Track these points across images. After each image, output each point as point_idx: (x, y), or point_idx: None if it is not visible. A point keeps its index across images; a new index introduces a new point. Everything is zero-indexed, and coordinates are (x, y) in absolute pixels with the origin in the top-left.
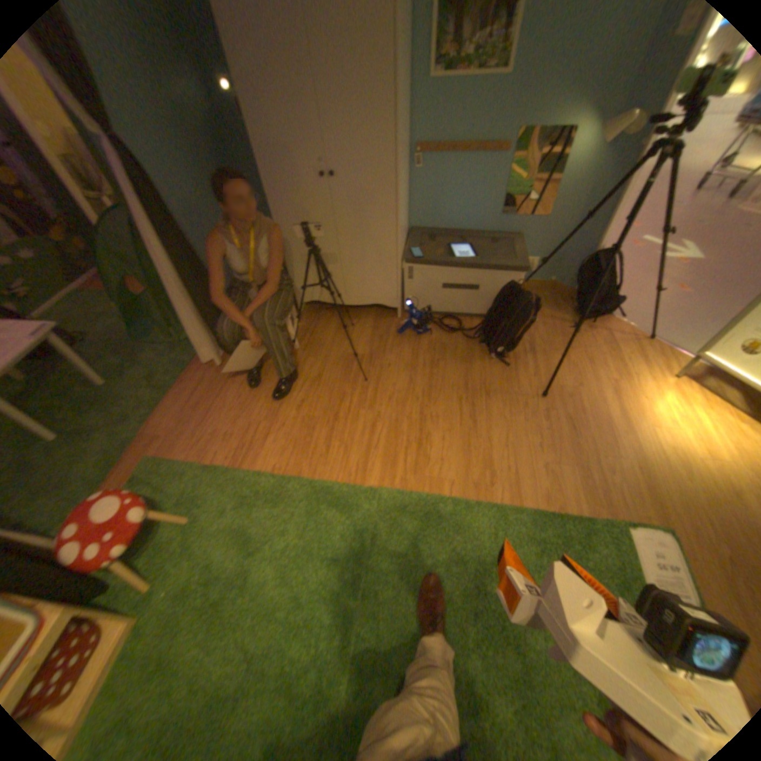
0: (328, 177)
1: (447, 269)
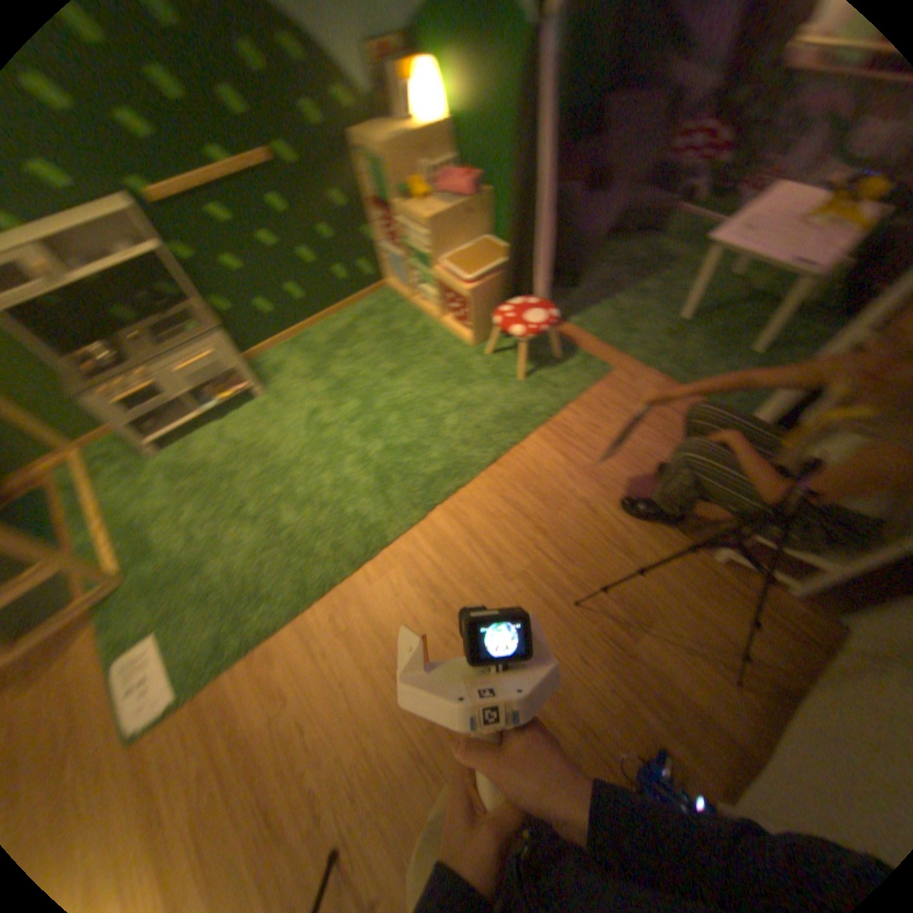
0: None
1: None
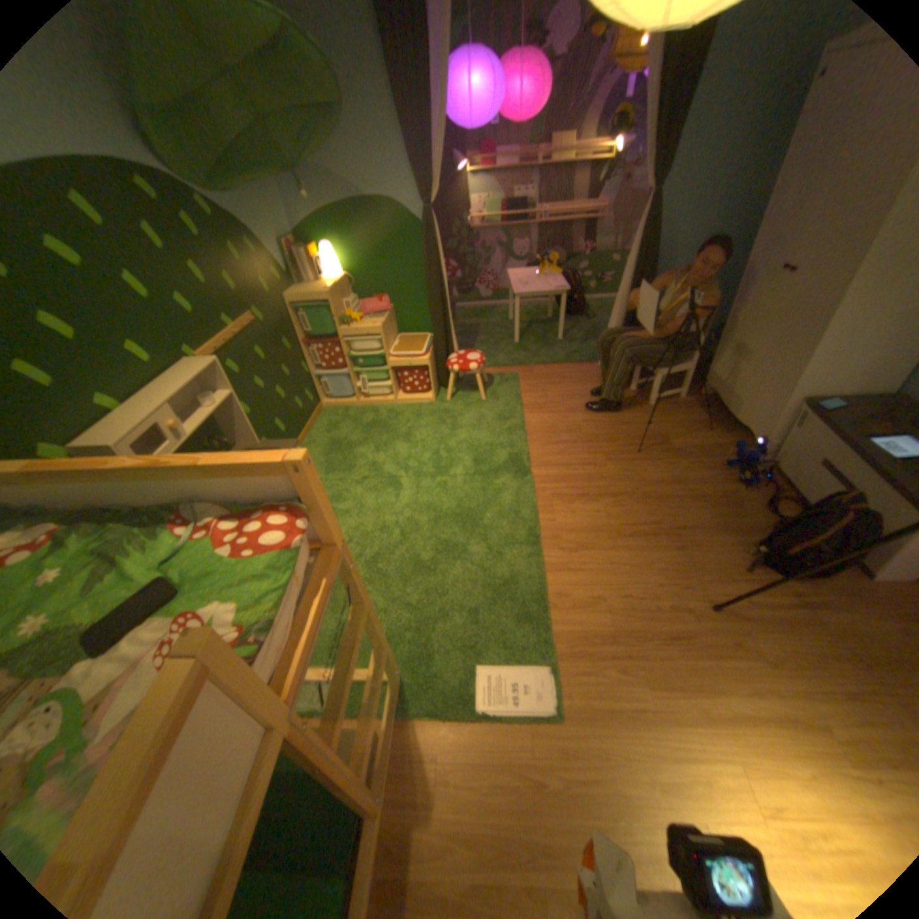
0: (790, 272)
1: (837, 442)
